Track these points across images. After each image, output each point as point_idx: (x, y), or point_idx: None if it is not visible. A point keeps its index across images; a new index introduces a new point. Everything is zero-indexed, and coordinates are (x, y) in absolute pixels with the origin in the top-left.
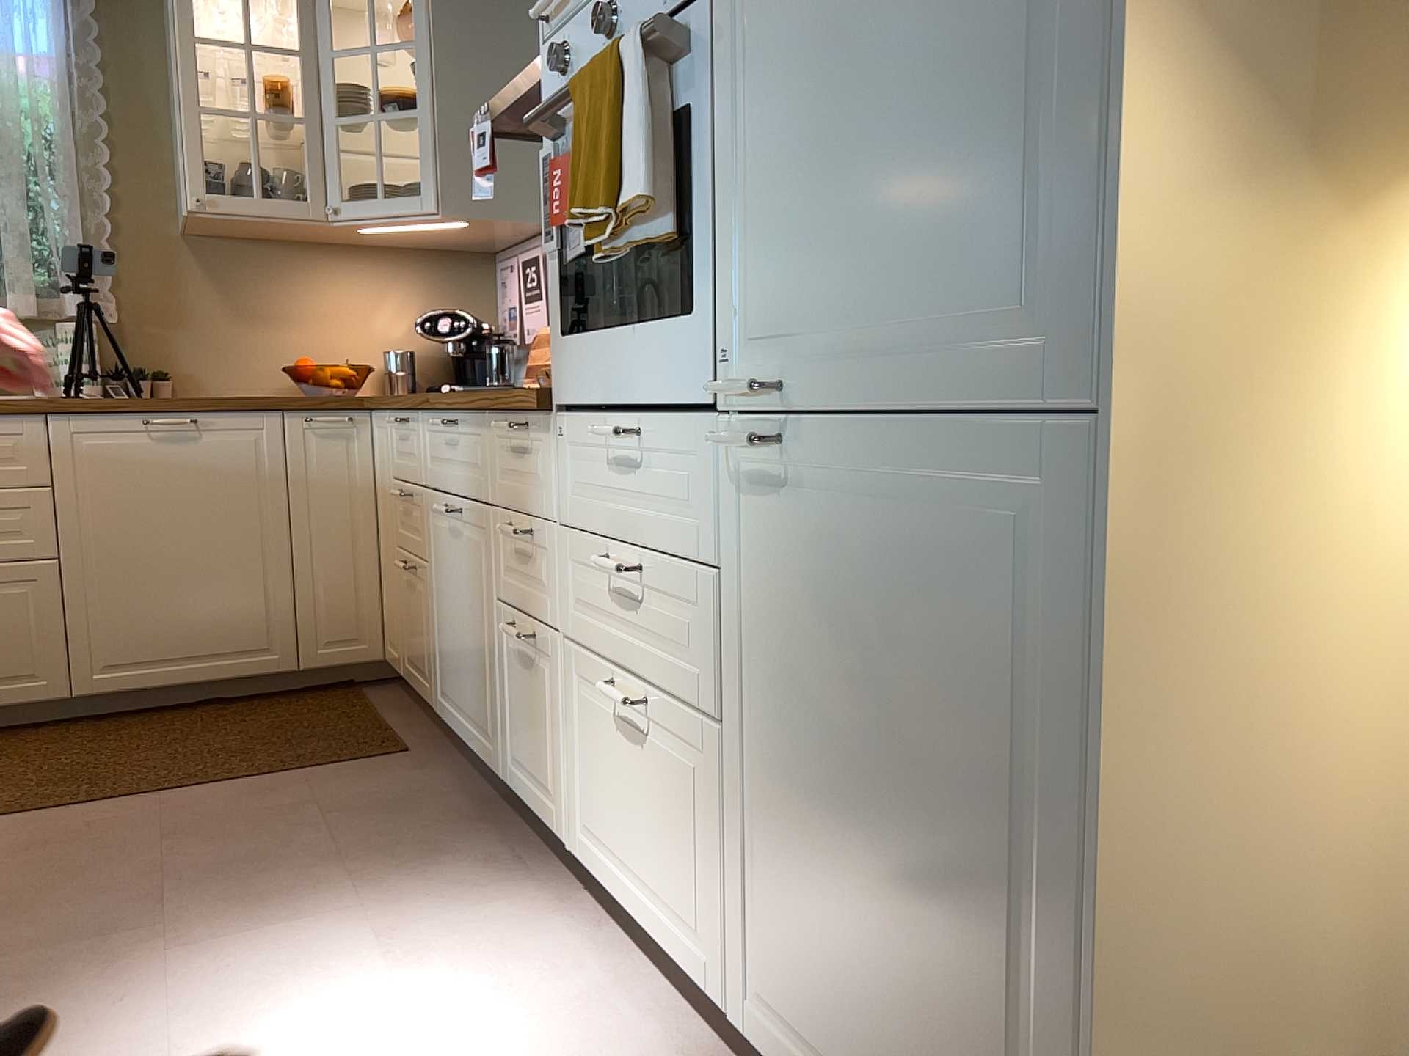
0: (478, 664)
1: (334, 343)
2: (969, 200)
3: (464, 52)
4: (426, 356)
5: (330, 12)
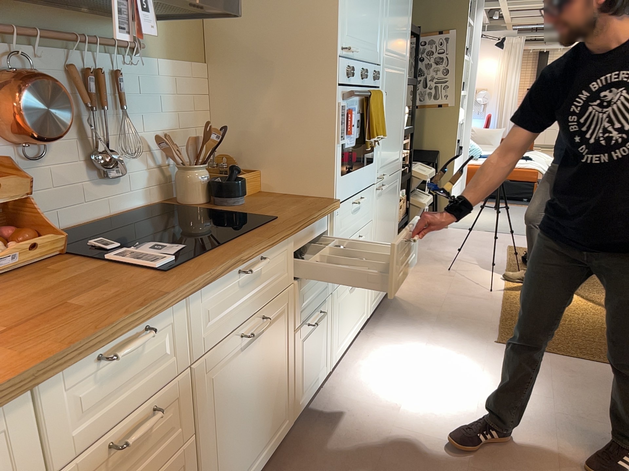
0: (275, 395)
1: None
2: (397, 143)
3: None
4: None
5: None
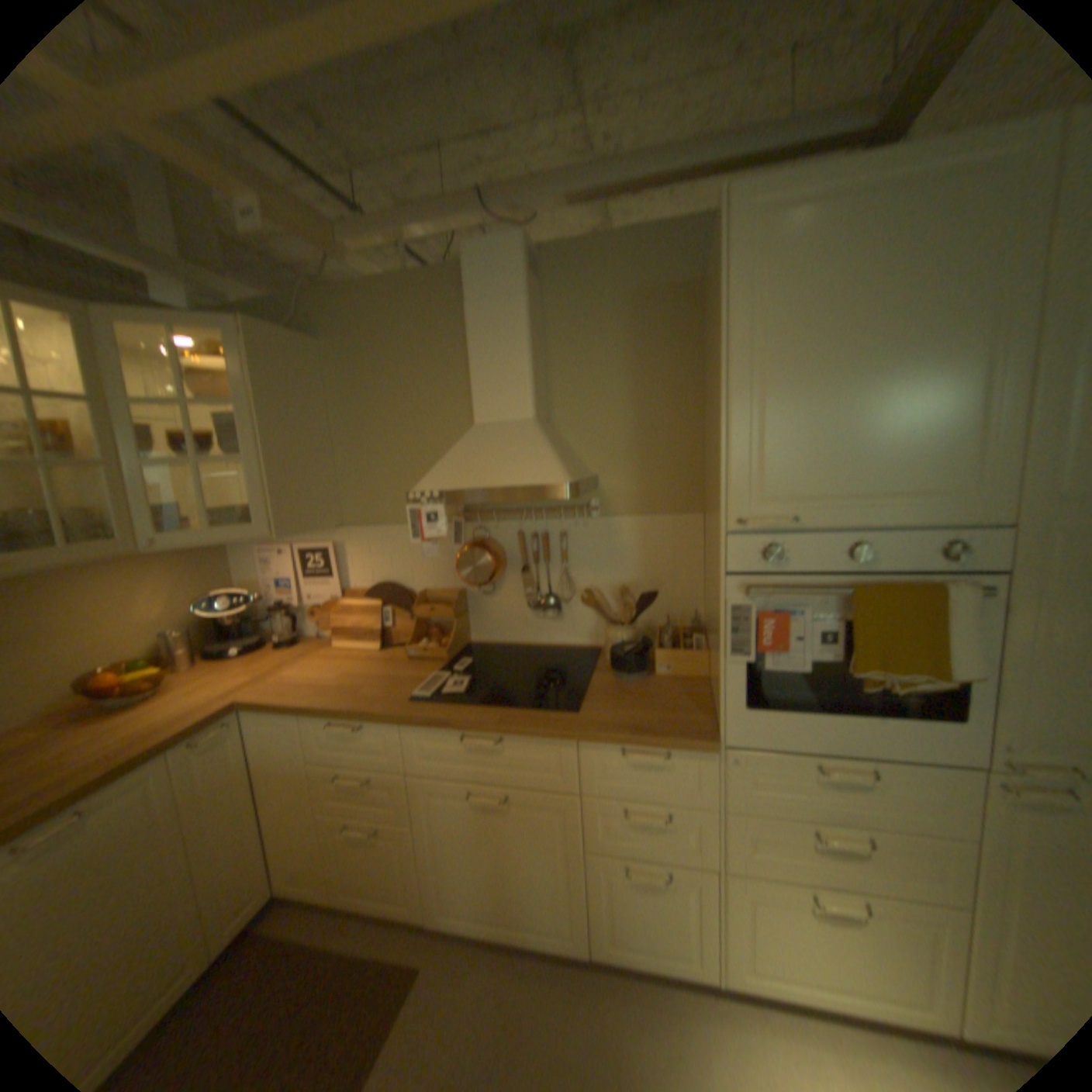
0: (540, 891)
1: (99, 641)
2: None
3: (274, 406)
4: (183, 624)
5: (115, 356)
